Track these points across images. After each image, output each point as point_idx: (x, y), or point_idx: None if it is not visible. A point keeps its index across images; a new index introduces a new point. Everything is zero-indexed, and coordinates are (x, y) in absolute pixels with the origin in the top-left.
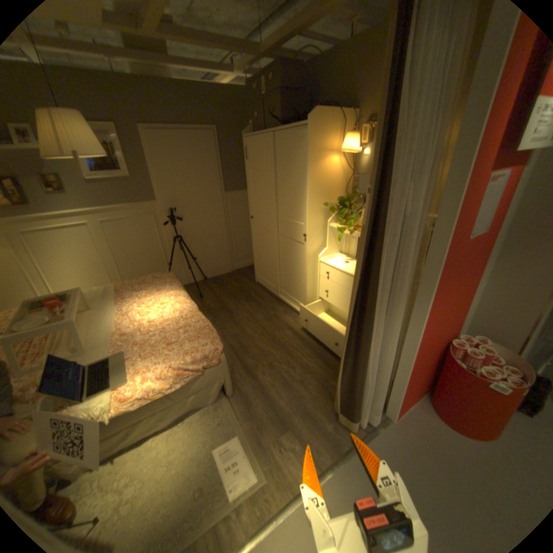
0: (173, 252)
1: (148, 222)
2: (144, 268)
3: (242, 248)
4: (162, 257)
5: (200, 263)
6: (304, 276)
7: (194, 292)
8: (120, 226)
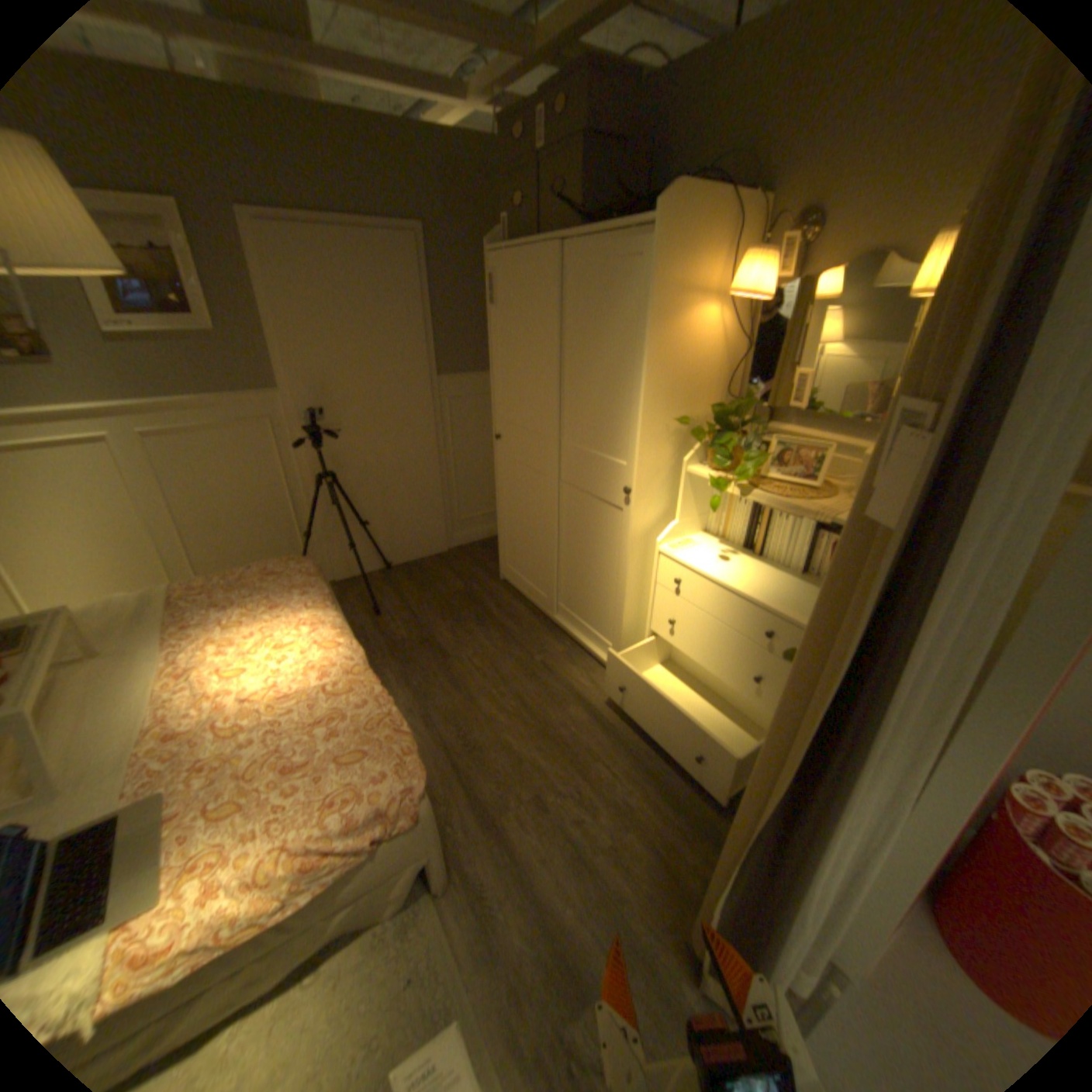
0: (315, 507)
1: (257, 438)
2: (246, 544)
3: (470, 501)
4: (290, 518)
5: (376, 532)
6: (619, 582)
7: (361, 600)
8: (189, 446)
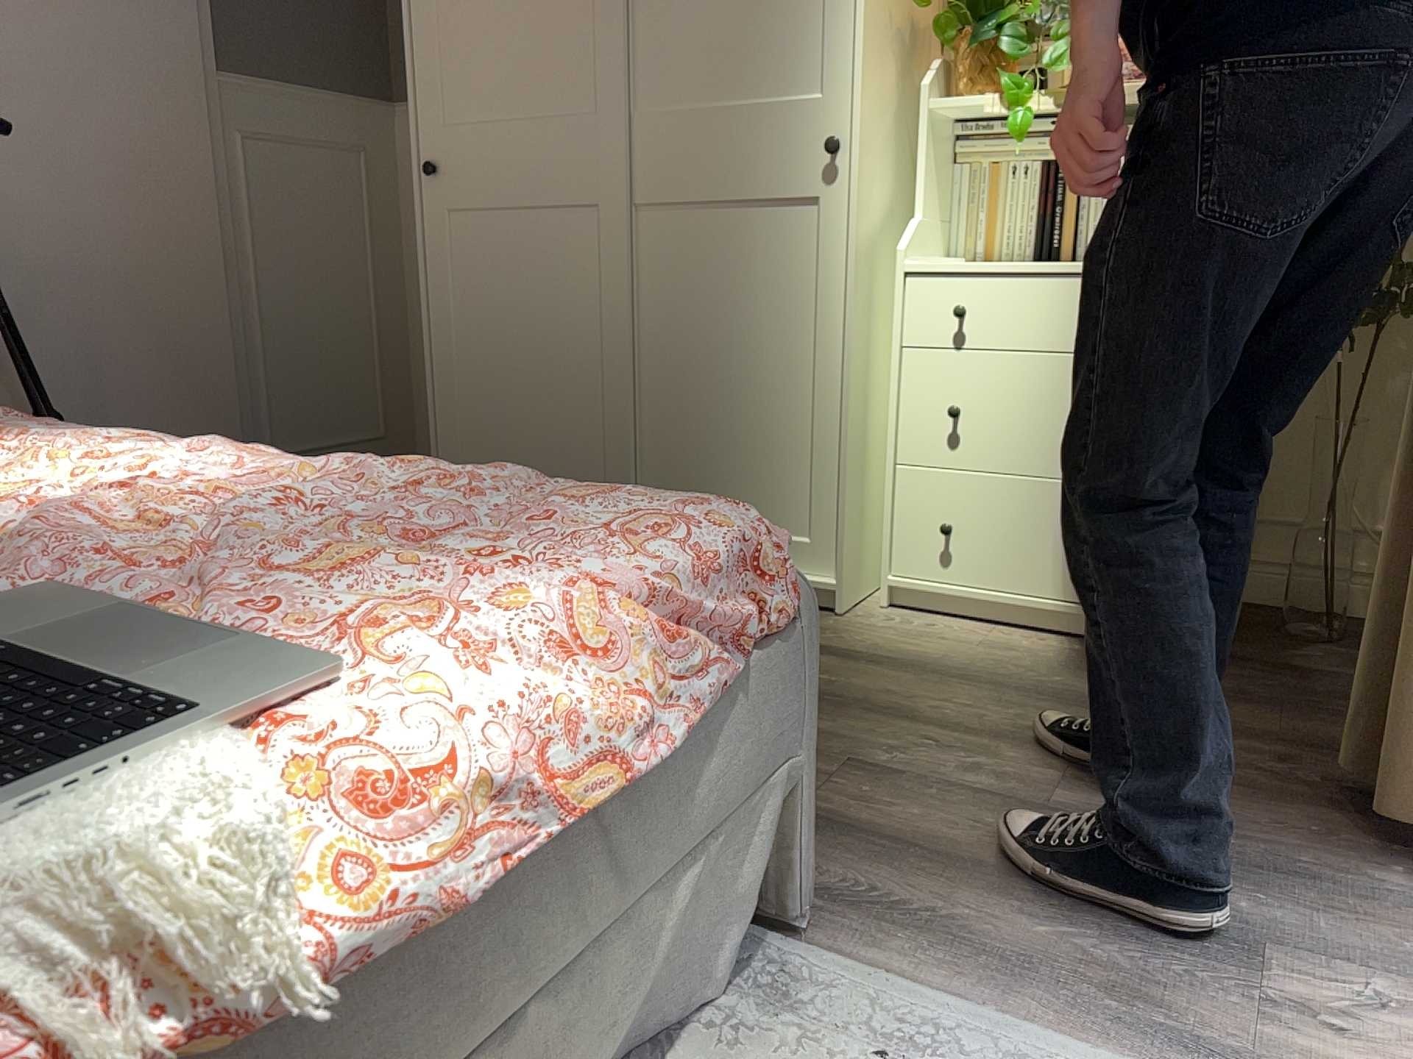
0: None
1: None
2: None
3: (301, 404)
4: None
5: None
6: (822, 370)
7: None
8: None
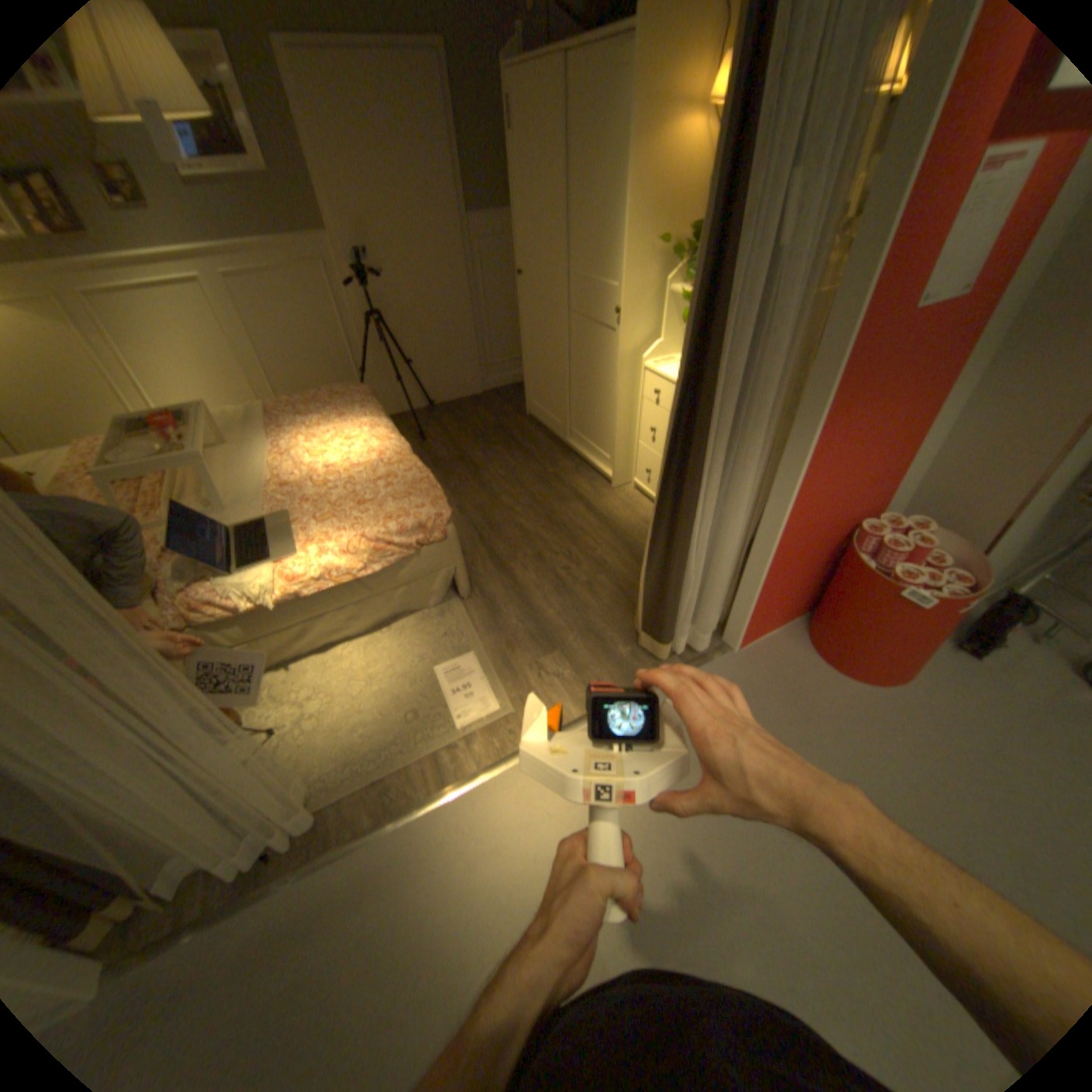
0: (367, 346)
1: (314, 279)
2: (315, 378)
3: (502, 345)
4: (347, 356)
5: (420, 372)
6: (615, 399)
7: (410, 429)
8: (262, 287)
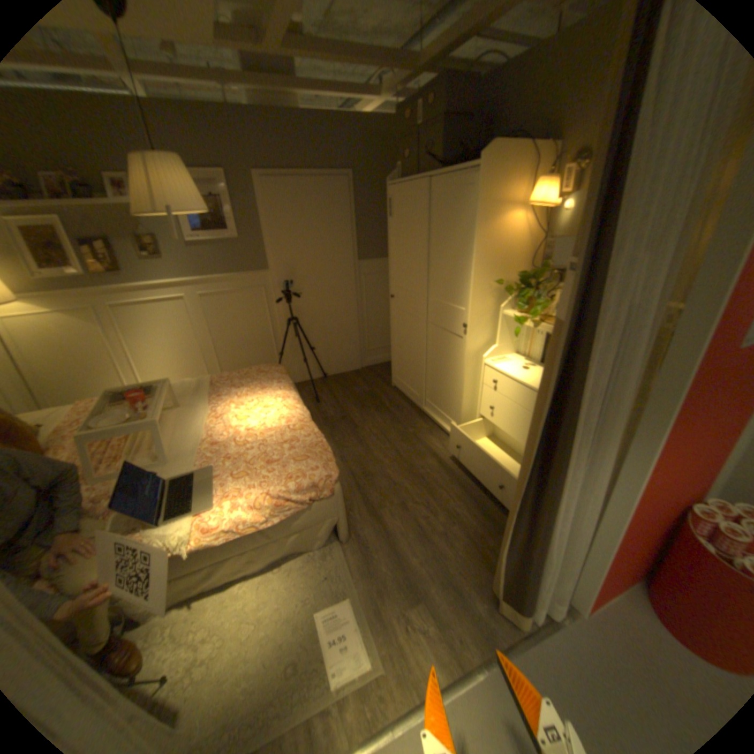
0: (287, 338)
1: (258, 298)
2: (249, 358)
3: (376, 338)
4: (273, 344)
5: (320, 354)
6: (461, 383)
7: (310, 393)
8: (224, 302)
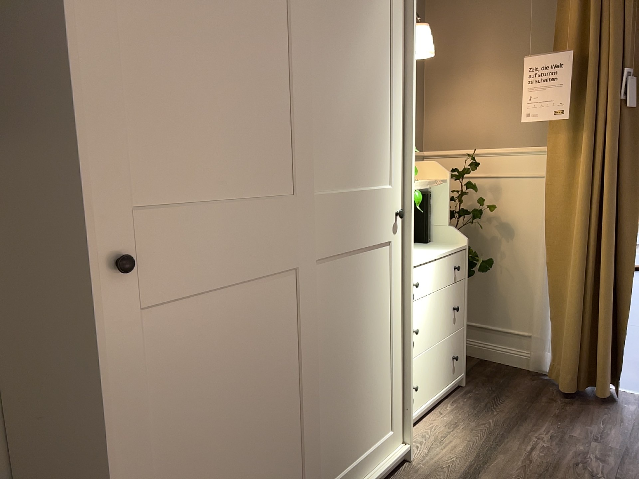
0: None
1: None
2: None
3: None
4: None
5: None
6: (390, 327)
7: None
8: None
